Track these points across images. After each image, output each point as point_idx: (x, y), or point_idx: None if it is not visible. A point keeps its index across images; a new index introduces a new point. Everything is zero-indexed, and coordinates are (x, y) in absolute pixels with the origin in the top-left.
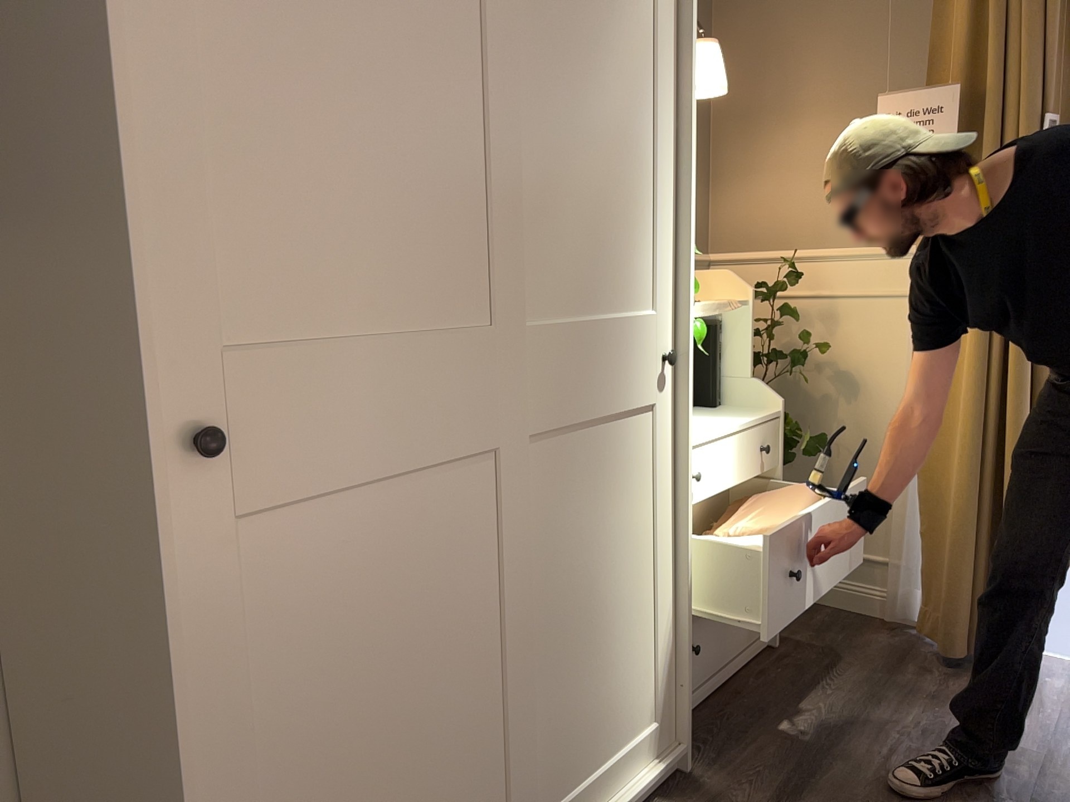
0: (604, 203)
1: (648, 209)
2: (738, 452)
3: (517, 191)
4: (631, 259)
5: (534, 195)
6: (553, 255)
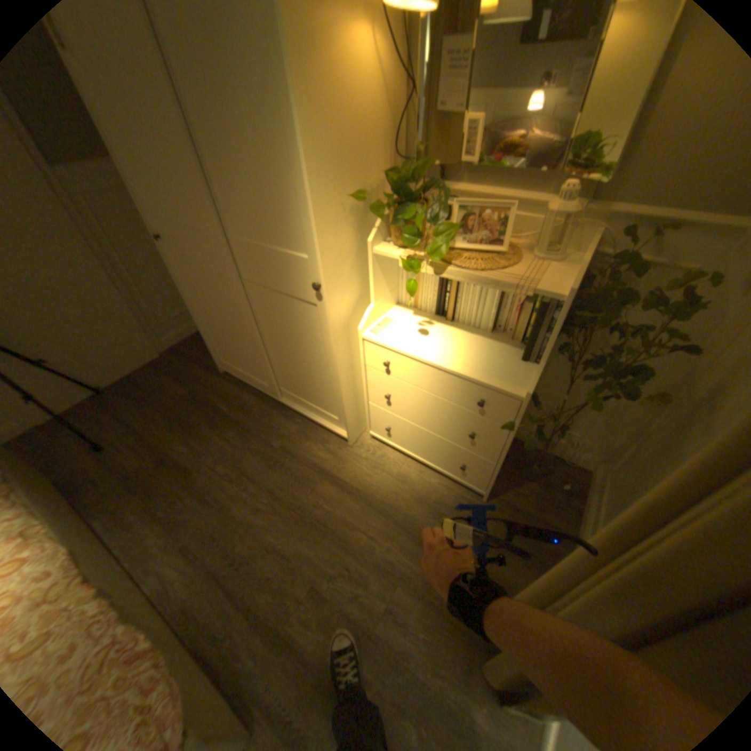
0: (257, 188)
1: (290, 194)
2: (442, 382)
3: (209, 180)
4: (284, 223)
5: (220, 181)
6: (238, 212)
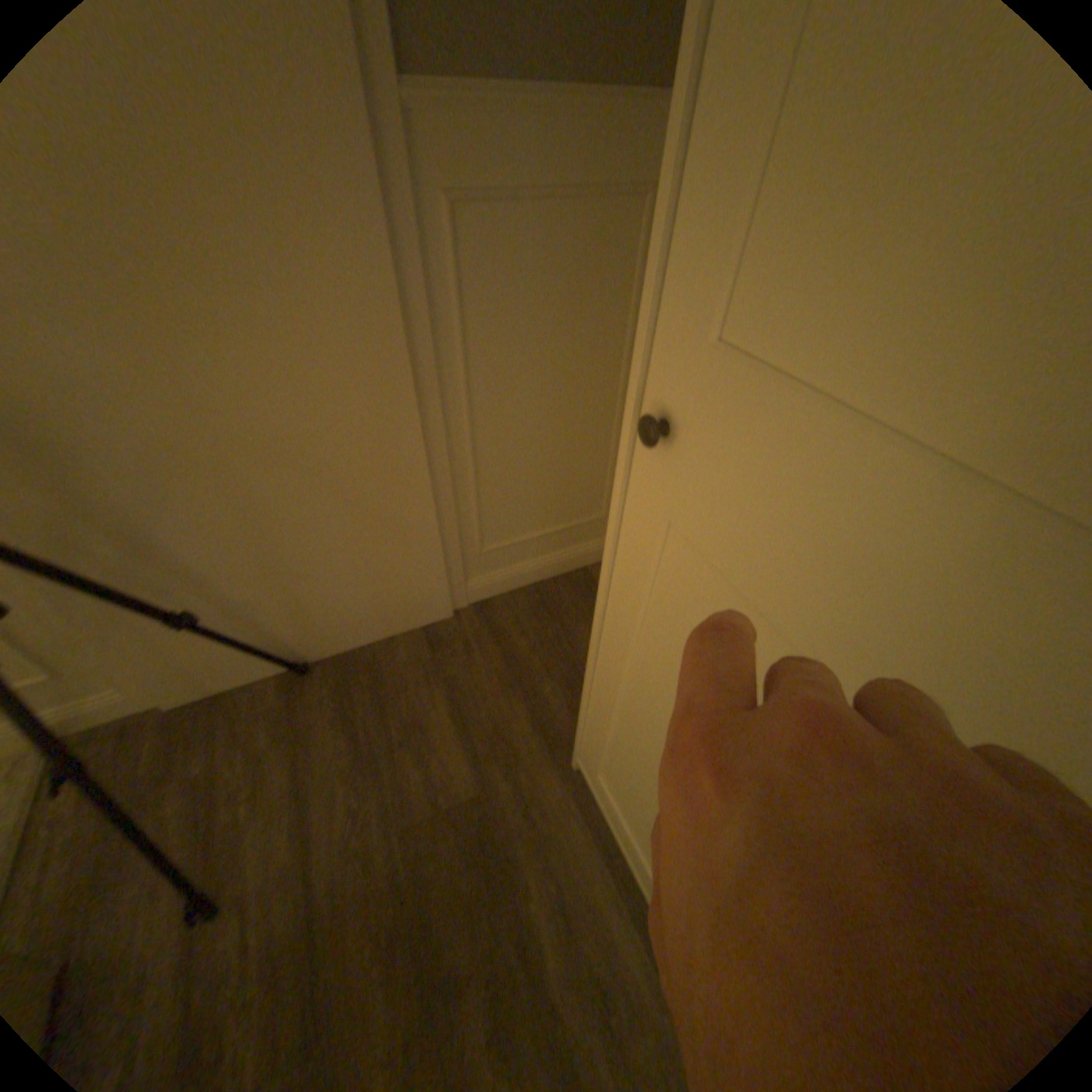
0: None
1: None
2: None
3: None
4: None
5: None
6: None
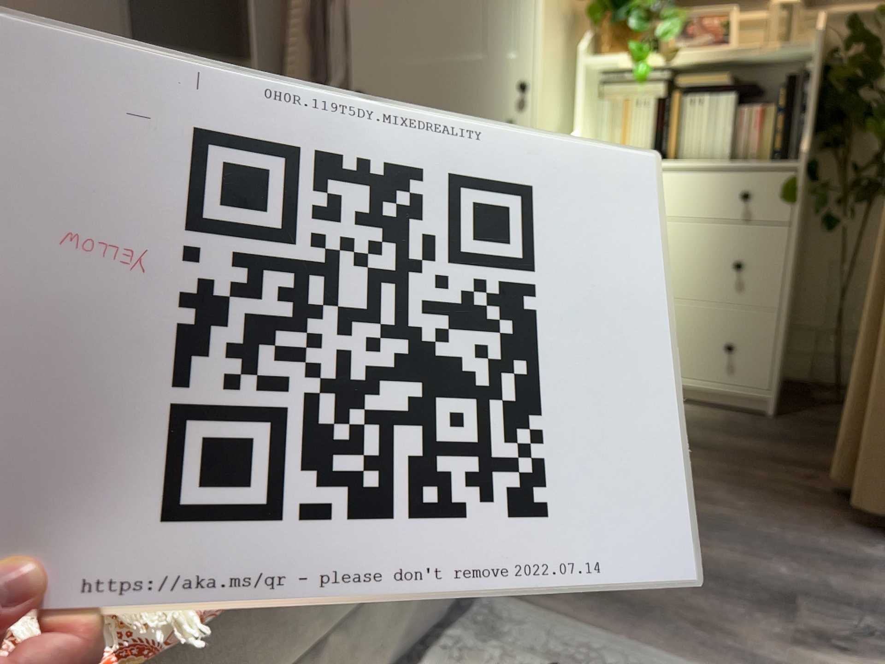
0: None
1: None
2: (689, 189)
3: None
4: (490, 21)
5: None
6: (422, 28)
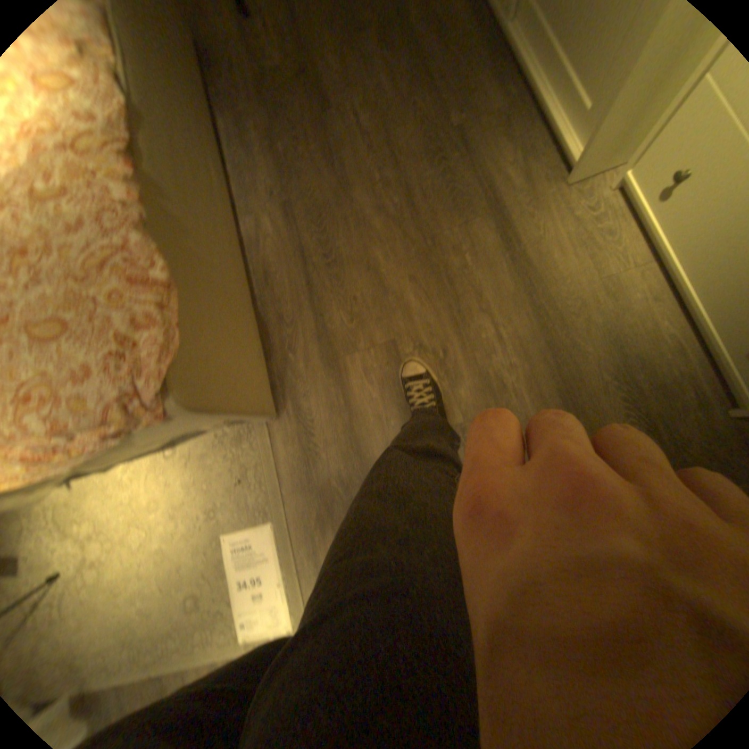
0: None
1: None
2: None
3: None
4: None
5: None
6: None
